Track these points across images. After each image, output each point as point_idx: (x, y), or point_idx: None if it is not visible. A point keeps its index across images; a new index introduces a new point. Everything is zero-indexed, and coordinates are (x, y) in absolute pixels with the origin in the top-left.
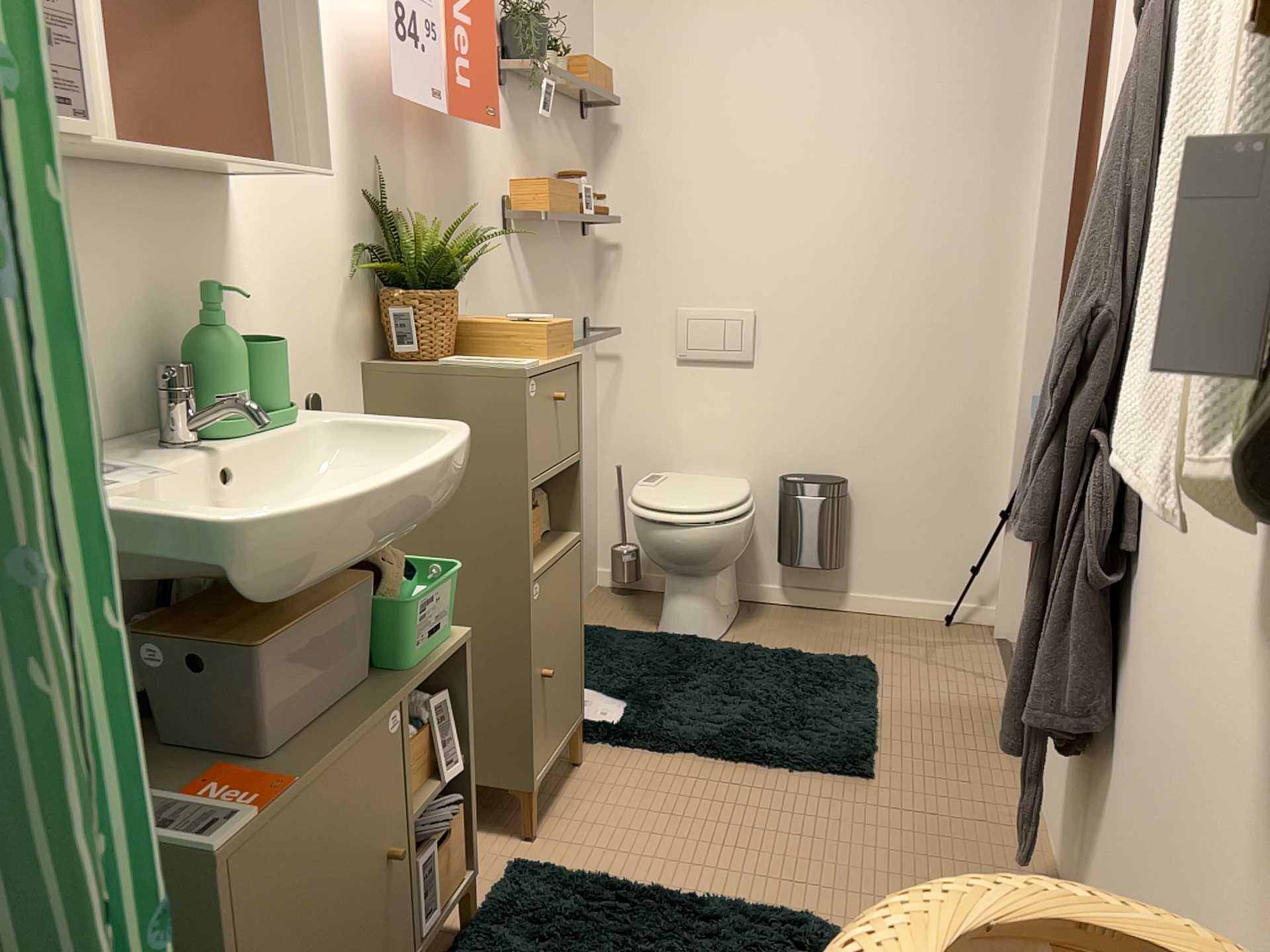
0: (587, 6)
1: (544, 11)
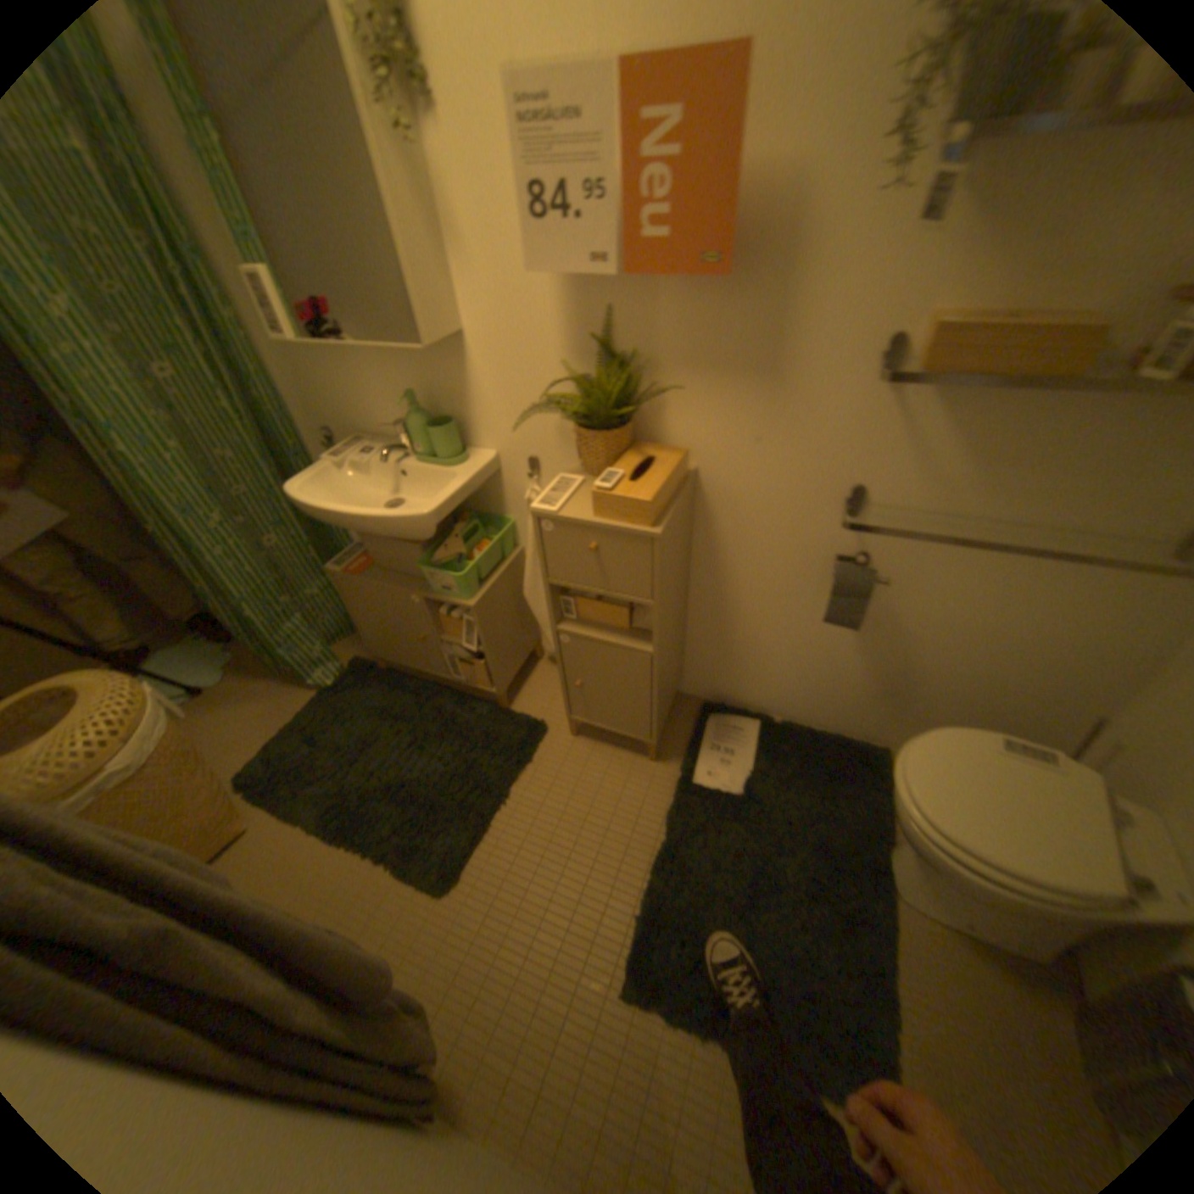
0: None
1: None
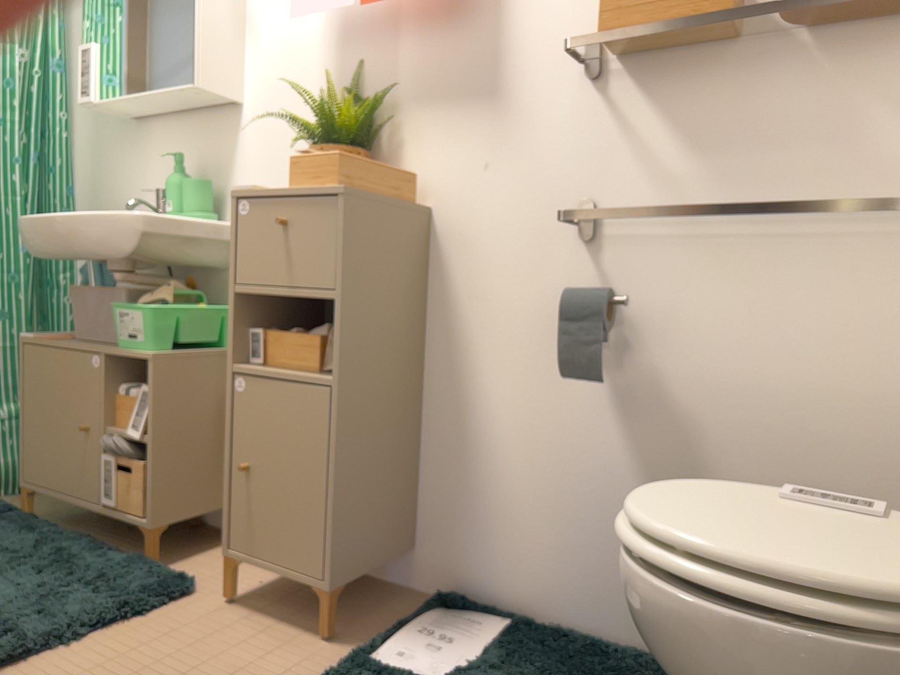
0: None
1: None
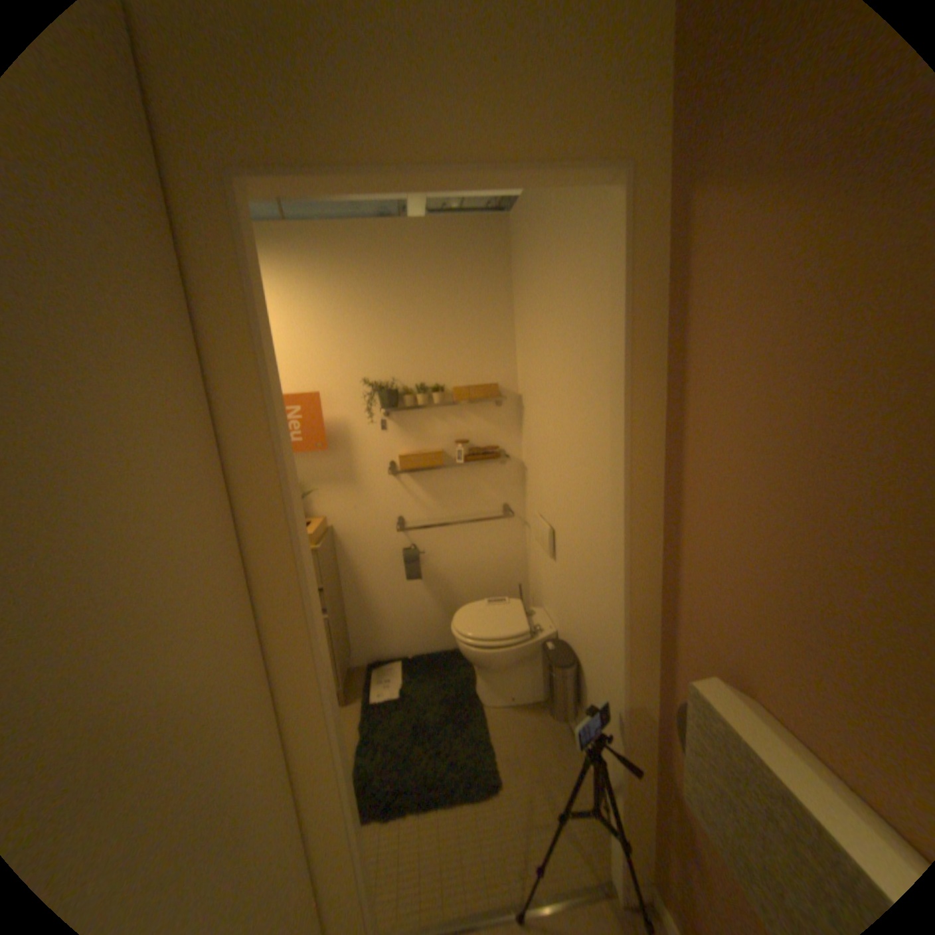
0: (500, 338)
1: (434, 362)
